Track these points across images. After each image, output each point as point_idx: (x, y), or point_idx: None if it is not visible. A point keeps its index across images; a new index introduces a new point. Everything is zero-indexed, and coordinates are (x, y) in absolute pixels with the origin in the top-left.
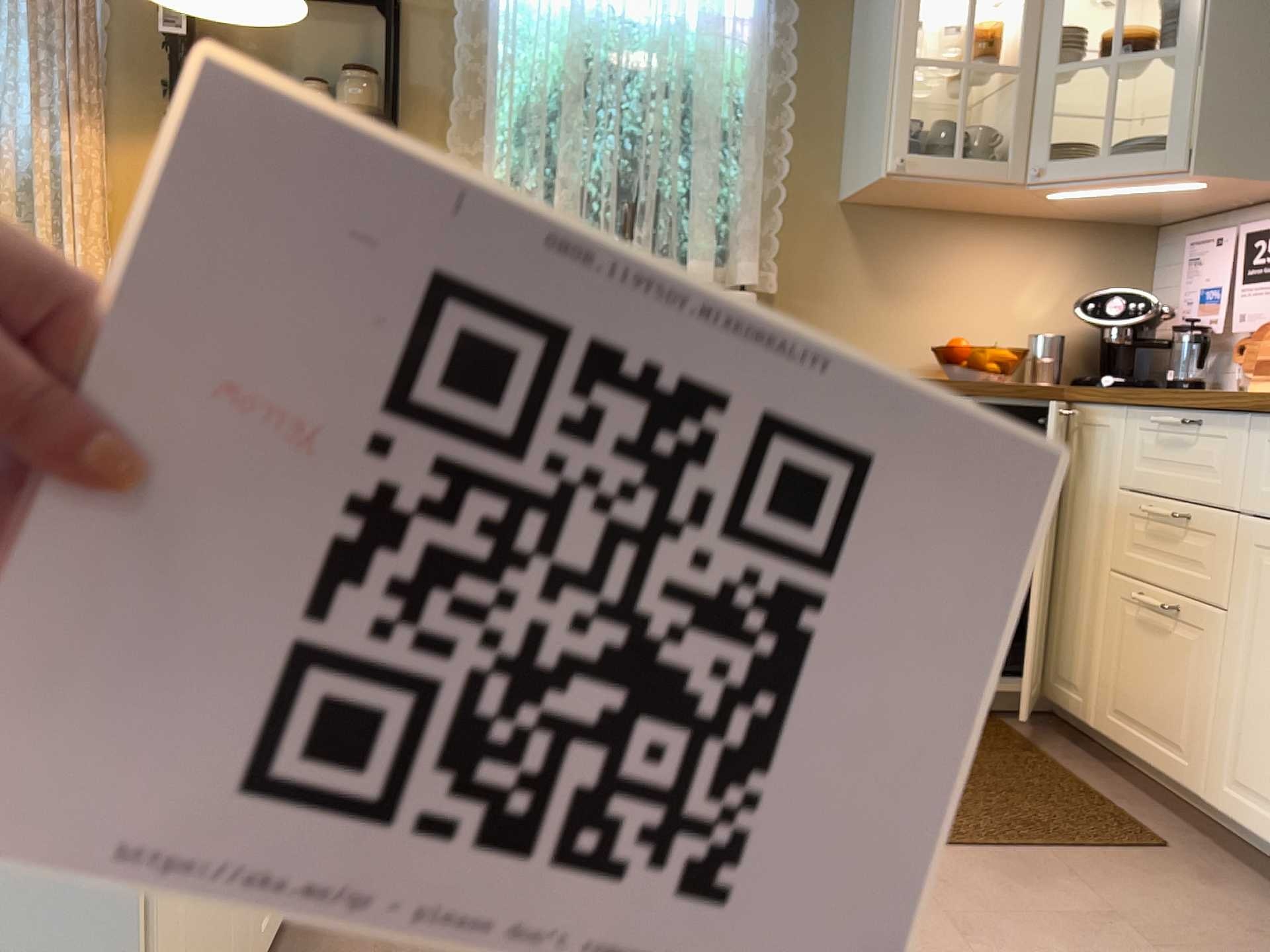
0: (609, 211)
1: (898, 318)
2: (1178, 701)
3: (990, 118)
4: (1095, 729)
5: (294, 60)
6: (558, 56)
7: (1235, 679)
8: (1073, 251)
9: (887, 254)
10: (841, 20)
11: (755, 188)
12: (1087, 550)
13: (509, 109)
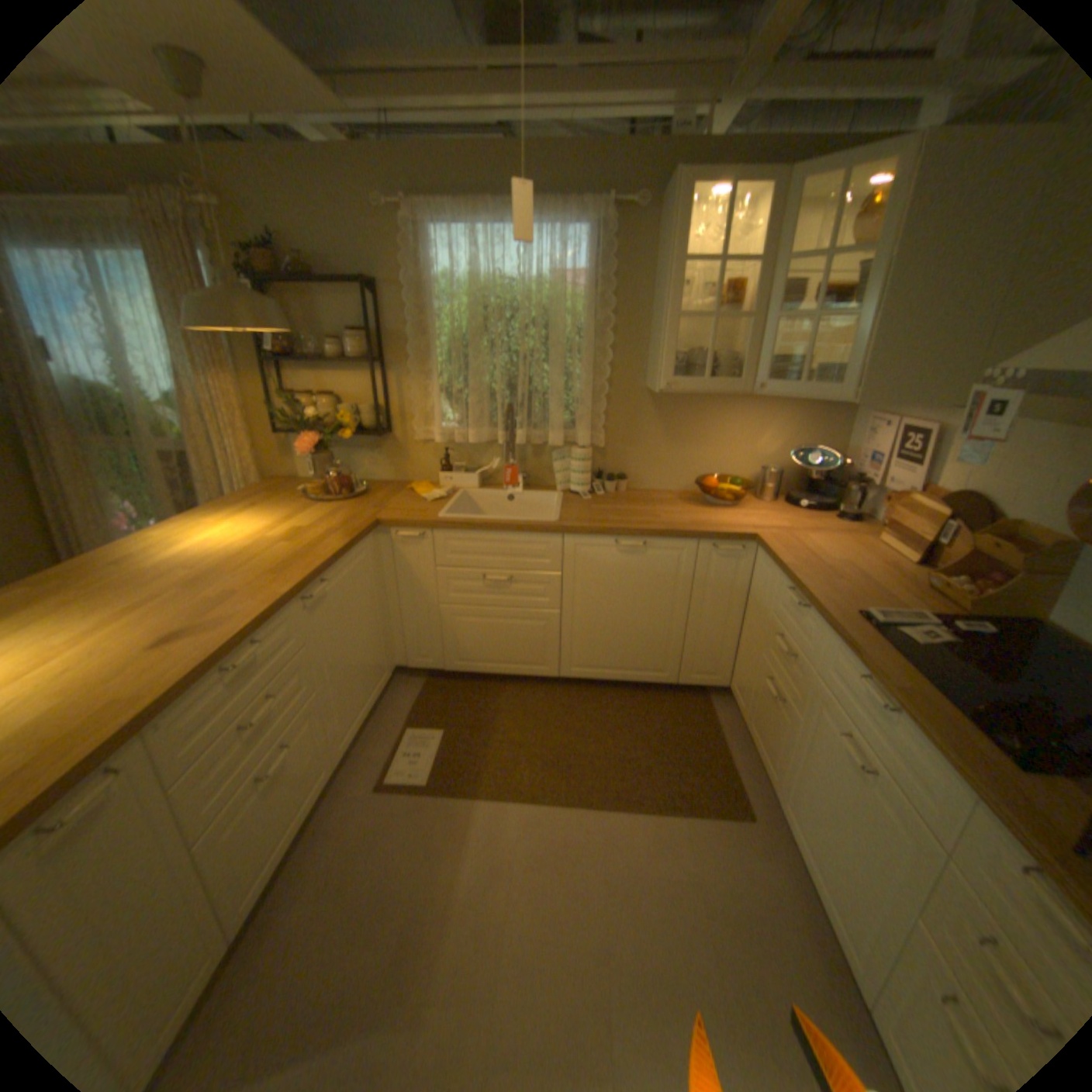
0: (501, 404)
1: (679, 457)
2: (777, 745)
3: (741, 335)
4: (746, 725)
5: (319, 320)
6: (466, 306)
7: (800, 758)
8: (797, 411)
9: (674, 418)
10: (647, 265)
11: (588, 386)
12: (755, 632)
13: (441, 343)
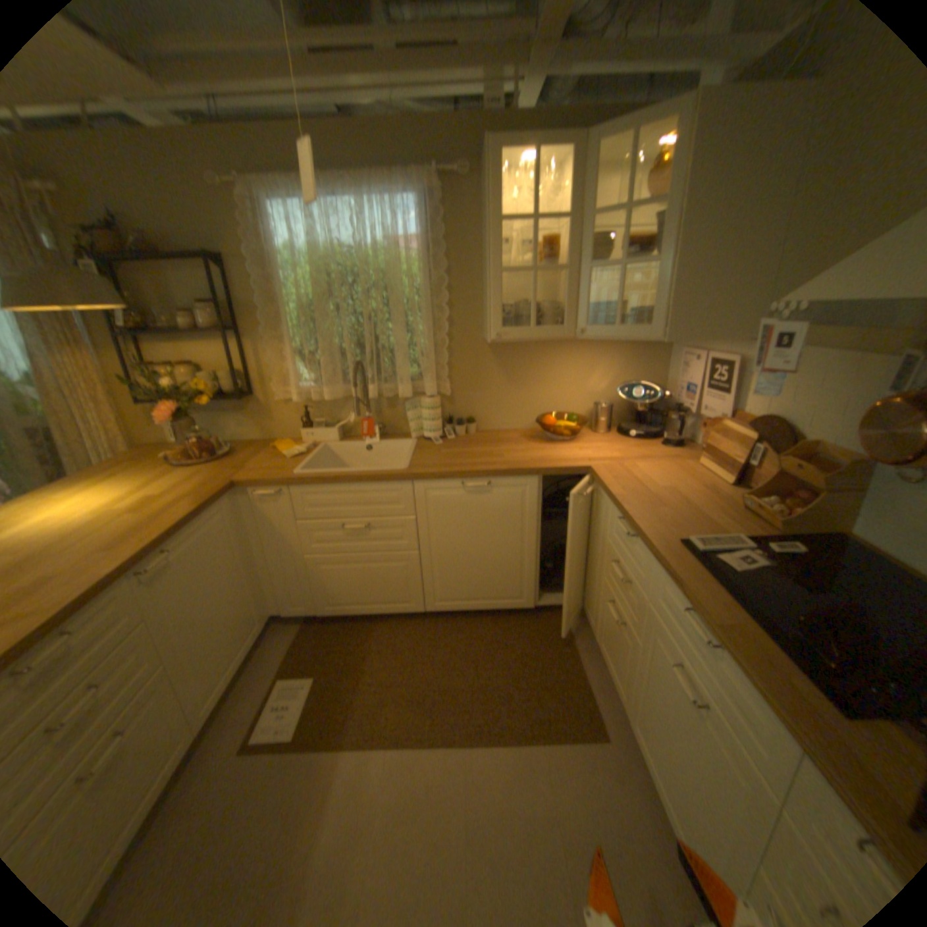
0: (352, 361)
1: (521, 398)
2: (622, 665)
3: (563, 286)
4: (597, 642)
5: (171, 292)
6: (310, 273)
7: (641, 680)
8: (620, 351)
9: (512, 364)
10: (474, 227)
11: (431, 339)
12: (596, 556)
13: (290, 308)
